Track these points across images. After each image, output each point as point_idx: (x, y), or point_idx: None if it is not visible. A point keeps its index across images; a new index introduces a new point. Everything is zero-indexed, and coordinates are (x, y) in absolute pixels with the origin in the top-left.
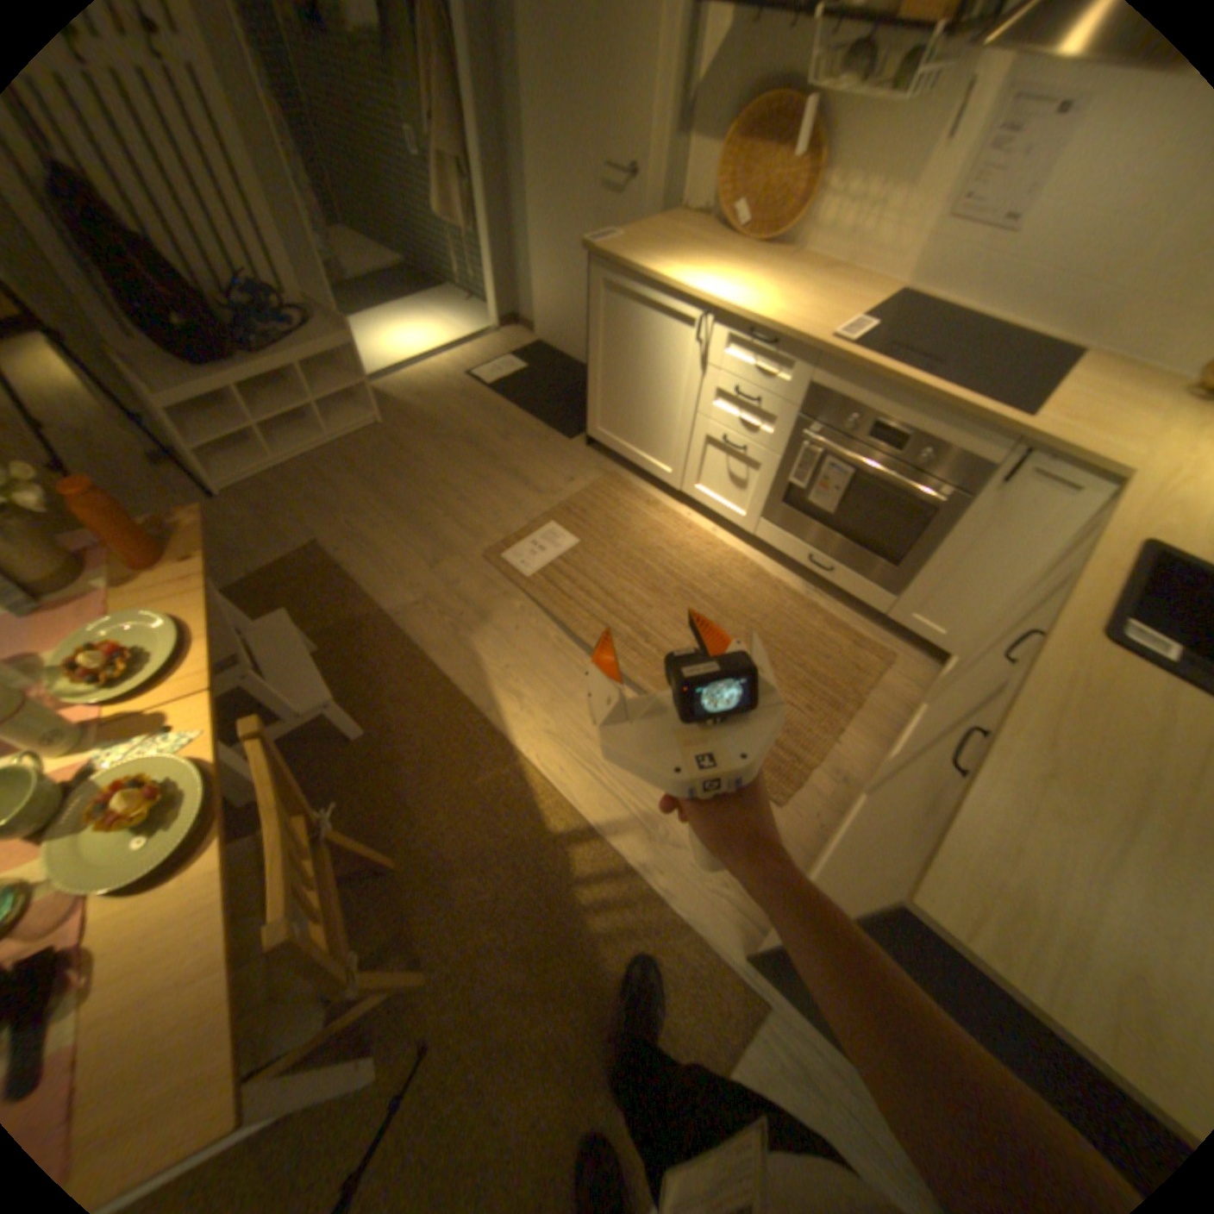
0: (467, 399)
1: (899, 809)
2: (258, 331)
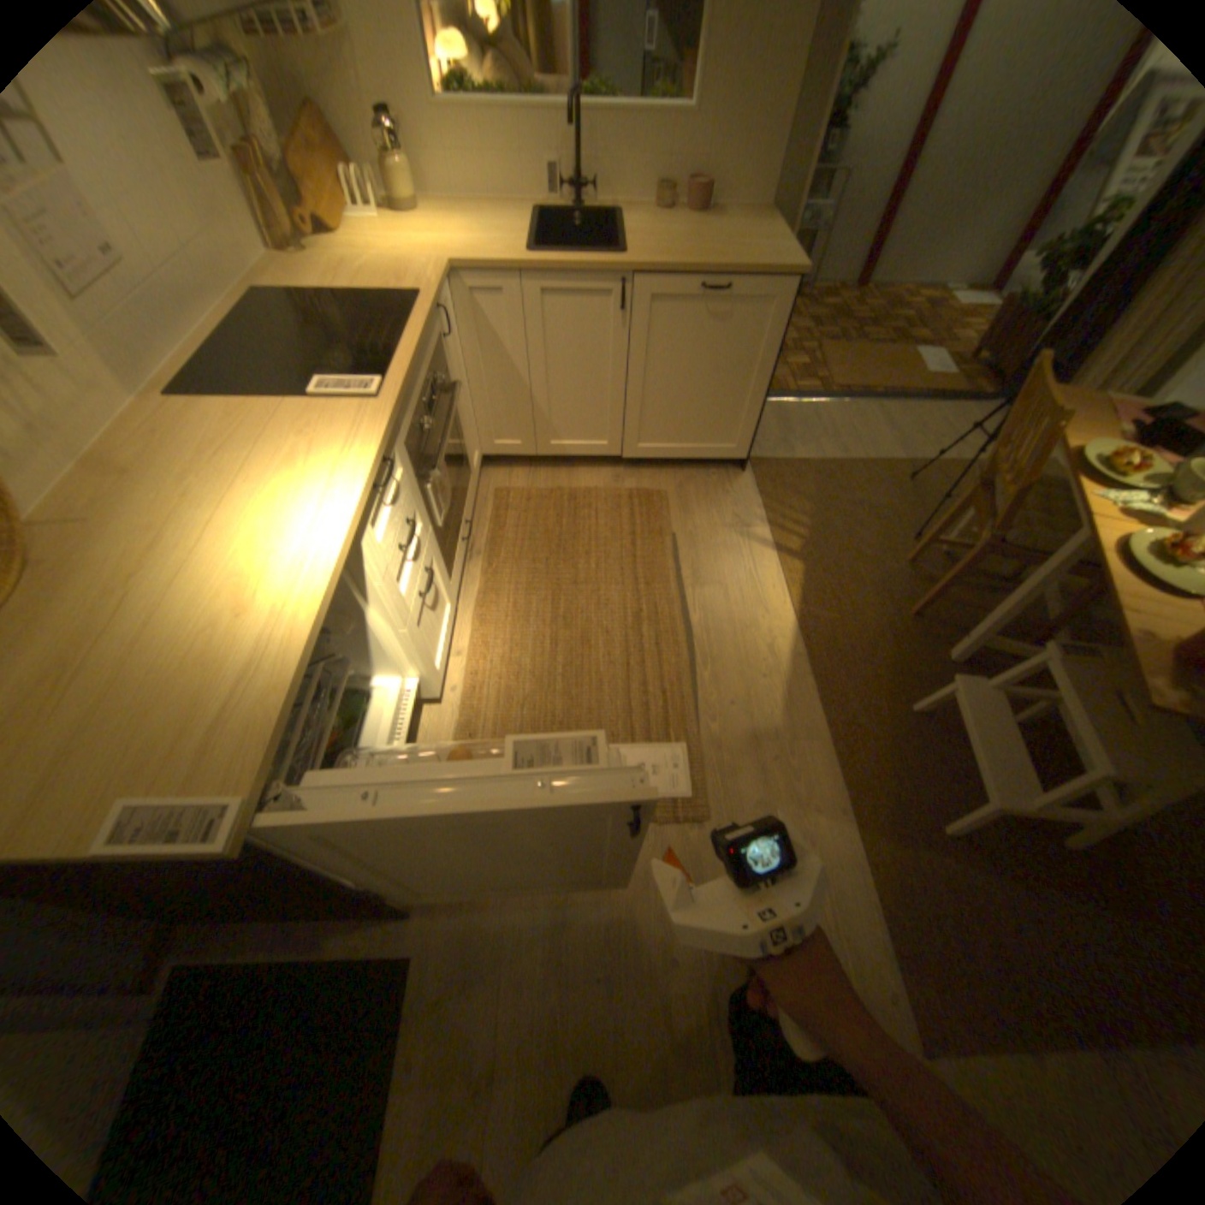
0: None
1: (691, 369)
2: None
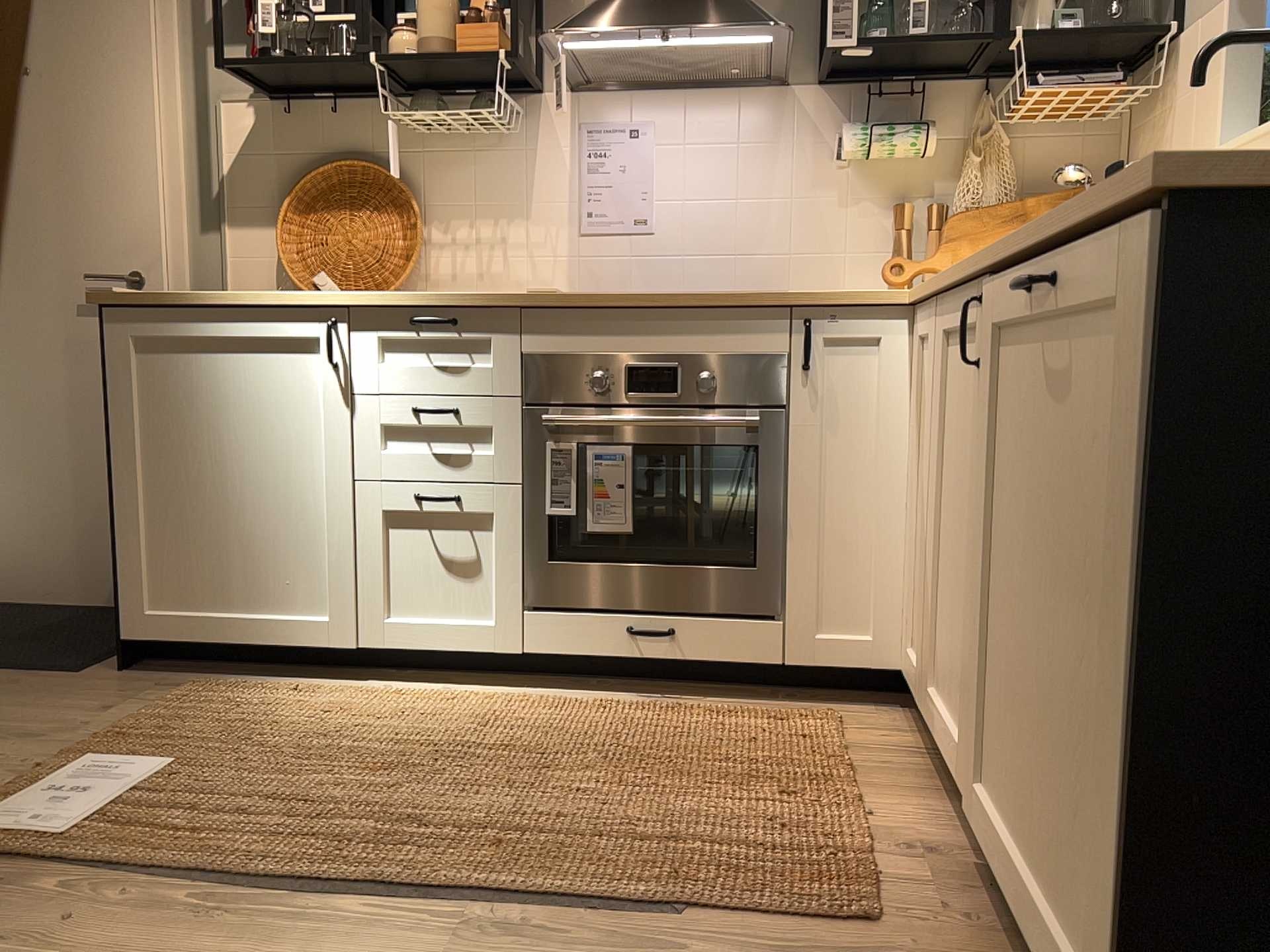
0: None
1: (1048, 557)
2: None
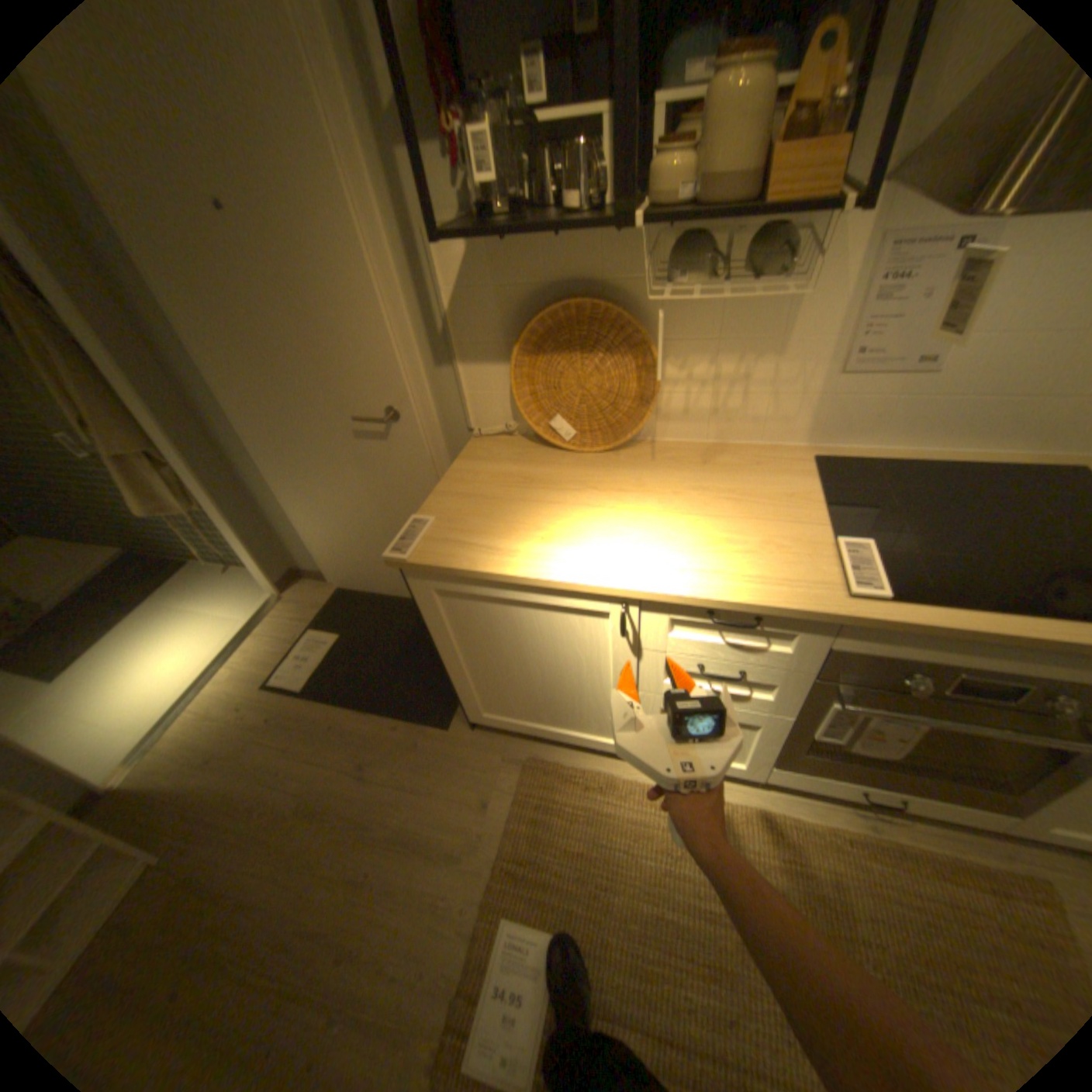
0: (278, 732)
1: None
2: None
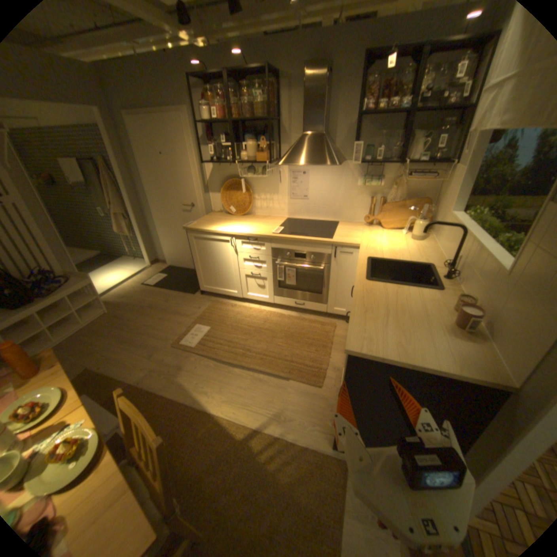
0: (144, 293)
1: None
2: (43, 289)
